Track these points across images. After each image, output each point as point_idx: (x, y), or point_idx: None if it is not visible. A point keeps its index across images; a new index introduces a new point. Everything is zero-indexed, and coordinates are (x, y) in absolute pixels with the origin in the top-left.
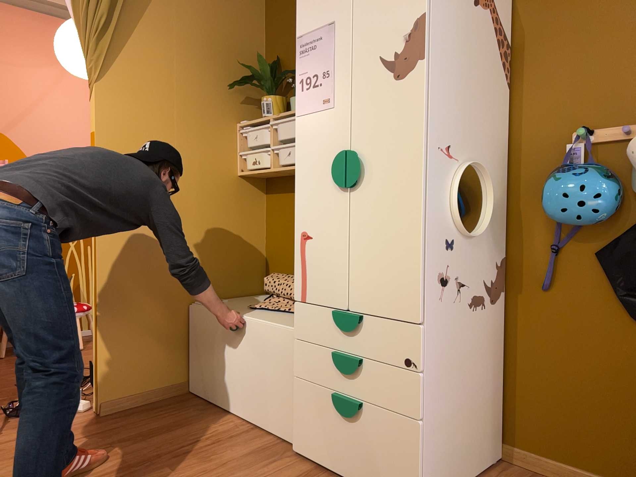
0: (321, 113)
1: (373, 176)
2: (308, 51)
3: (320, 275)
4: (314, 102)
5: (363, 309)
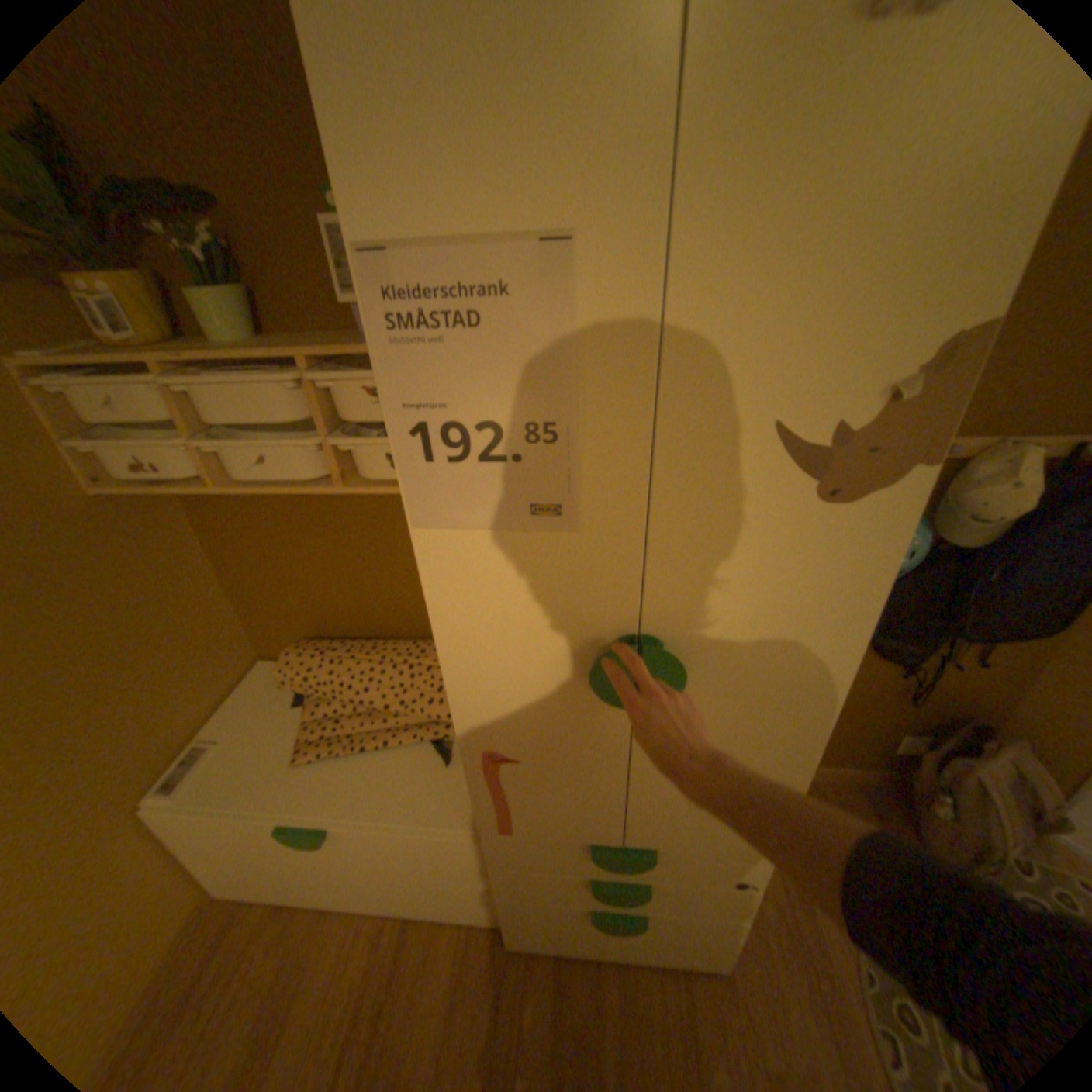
0: (526, 536)
1: (705, 686)
2: (437, 322)
3: (548, 808)
4: (490, 501)
5: (658, 845)
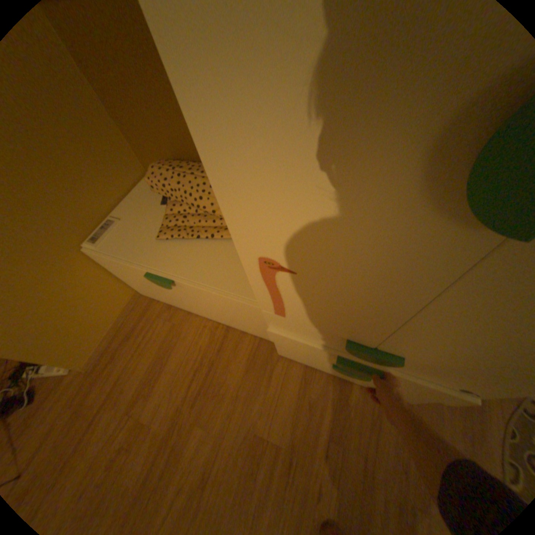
0: None
1: None
2: None
3: (318, 311)
4: None
5: (410, 356)
